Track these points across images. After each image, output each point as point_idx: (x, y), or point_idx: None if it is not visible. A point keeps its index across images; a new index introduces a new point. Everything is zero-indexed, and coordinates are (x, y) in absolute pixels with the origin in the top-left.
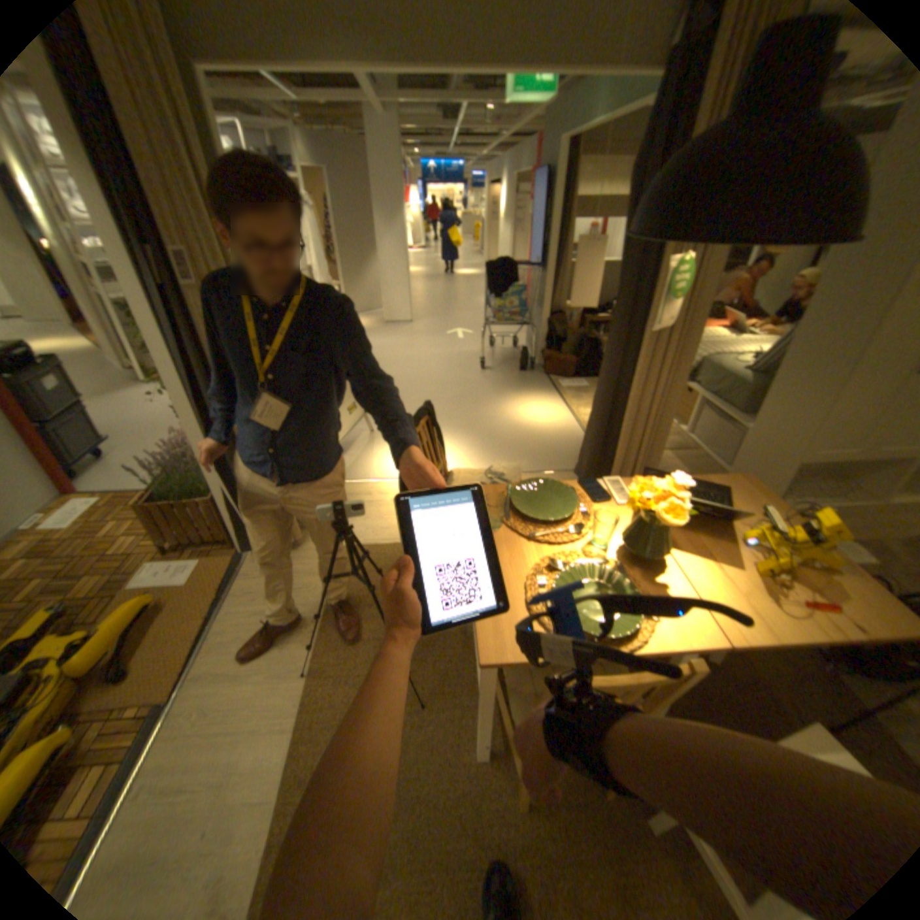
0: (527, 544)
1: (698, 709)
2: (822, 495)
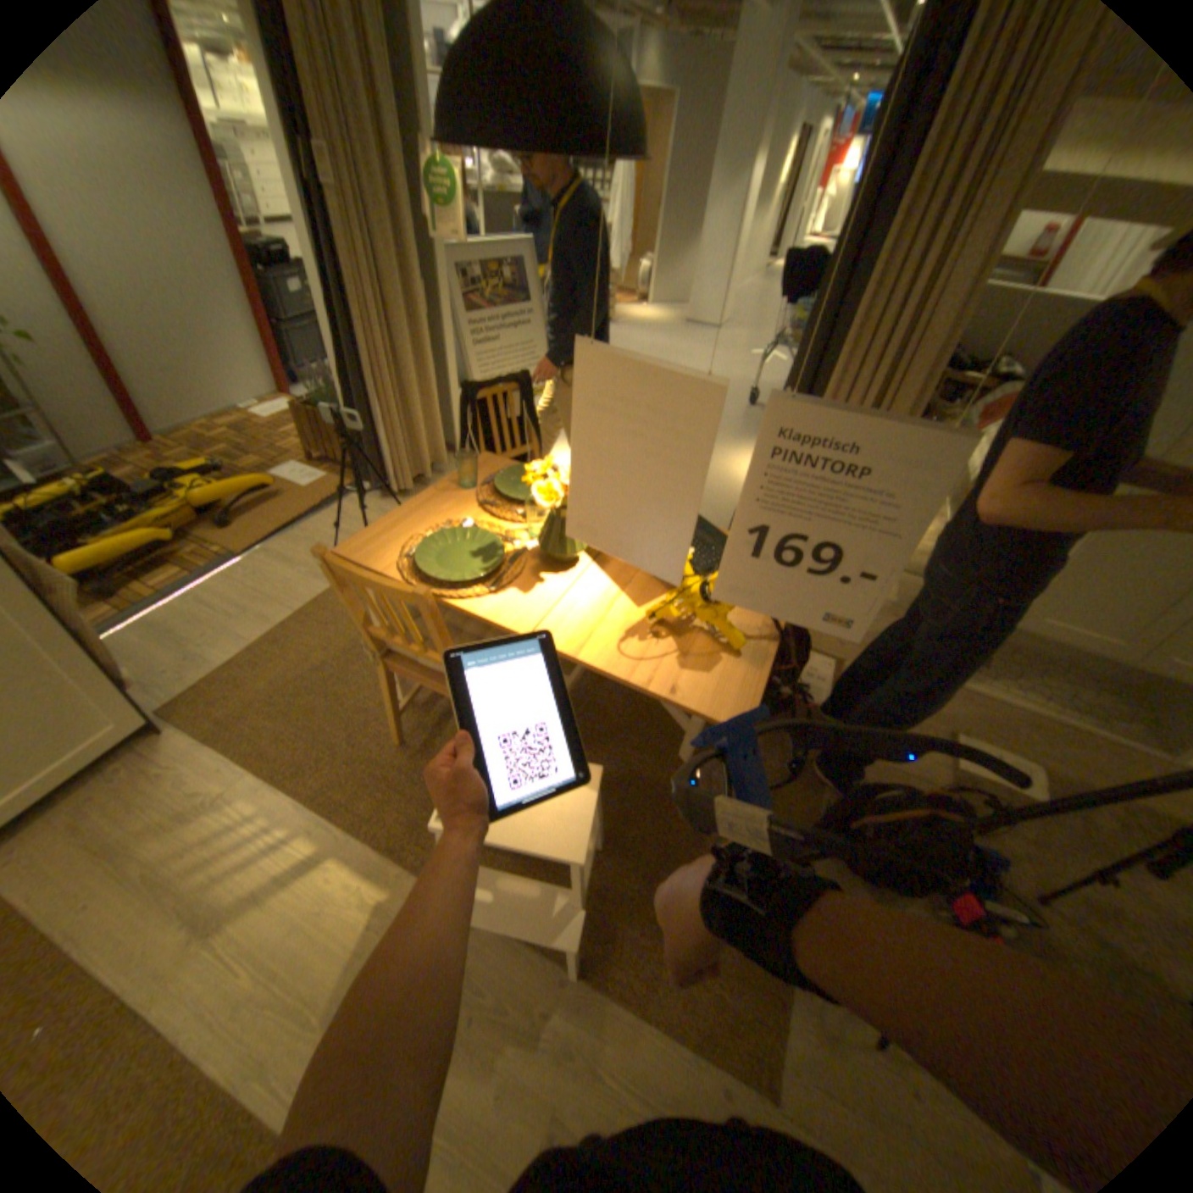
0: (474, 507)
1: (620, 777)
2: (1069, 703)
